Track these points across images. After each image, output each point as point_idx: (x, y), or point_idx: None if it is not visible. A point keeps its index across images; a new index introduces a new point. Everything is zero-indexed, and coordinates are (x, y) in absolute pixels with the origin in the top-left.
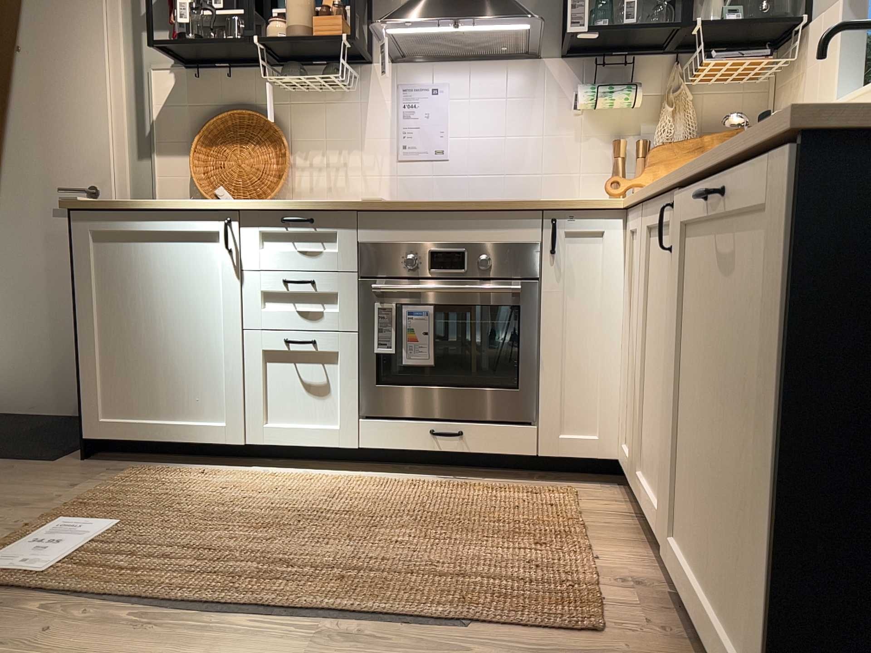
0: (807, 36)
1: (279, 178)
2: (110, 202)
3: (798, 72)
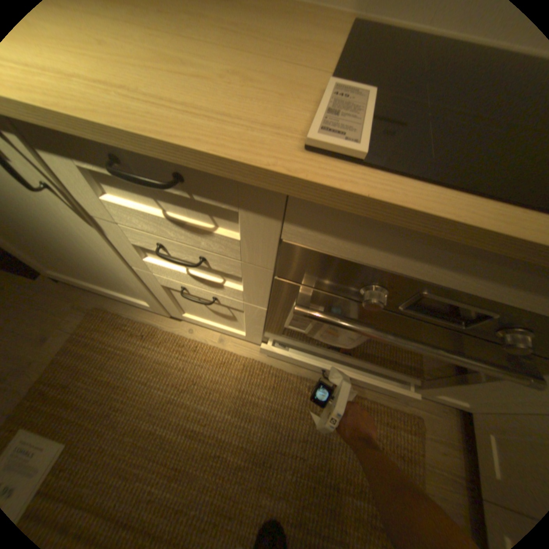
0: None
1: None
2: None
3: None
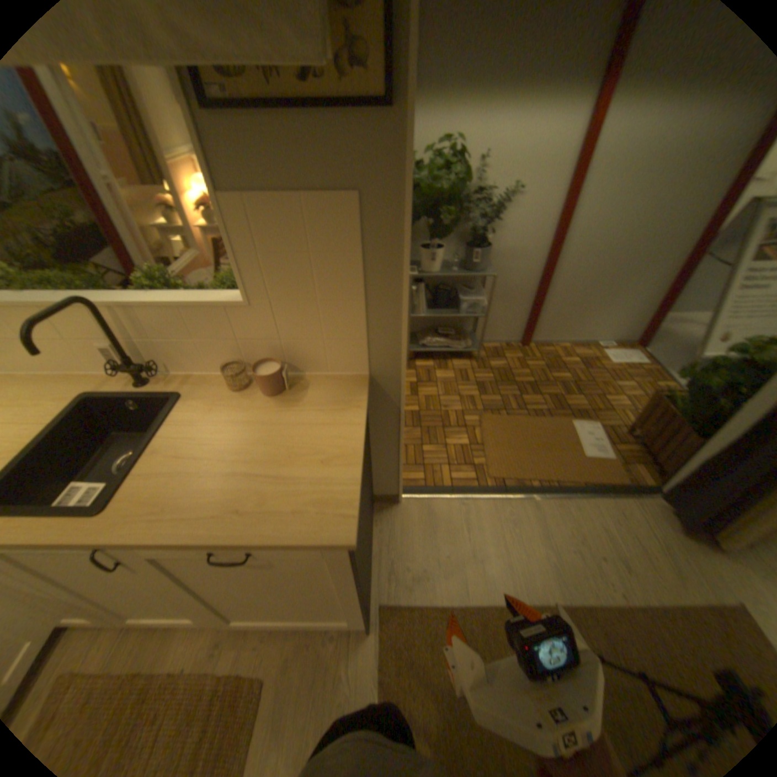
0: None
1: None
2: None
3: None
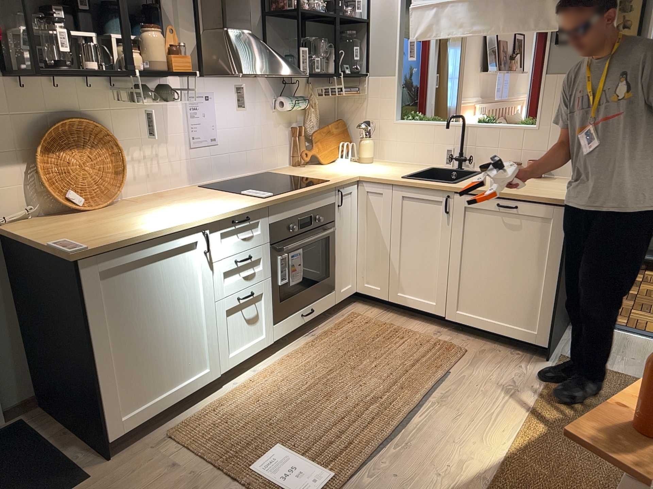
0: (371, 82)
1: (118, 175)
2: (116, 241)
3: (364, 97)
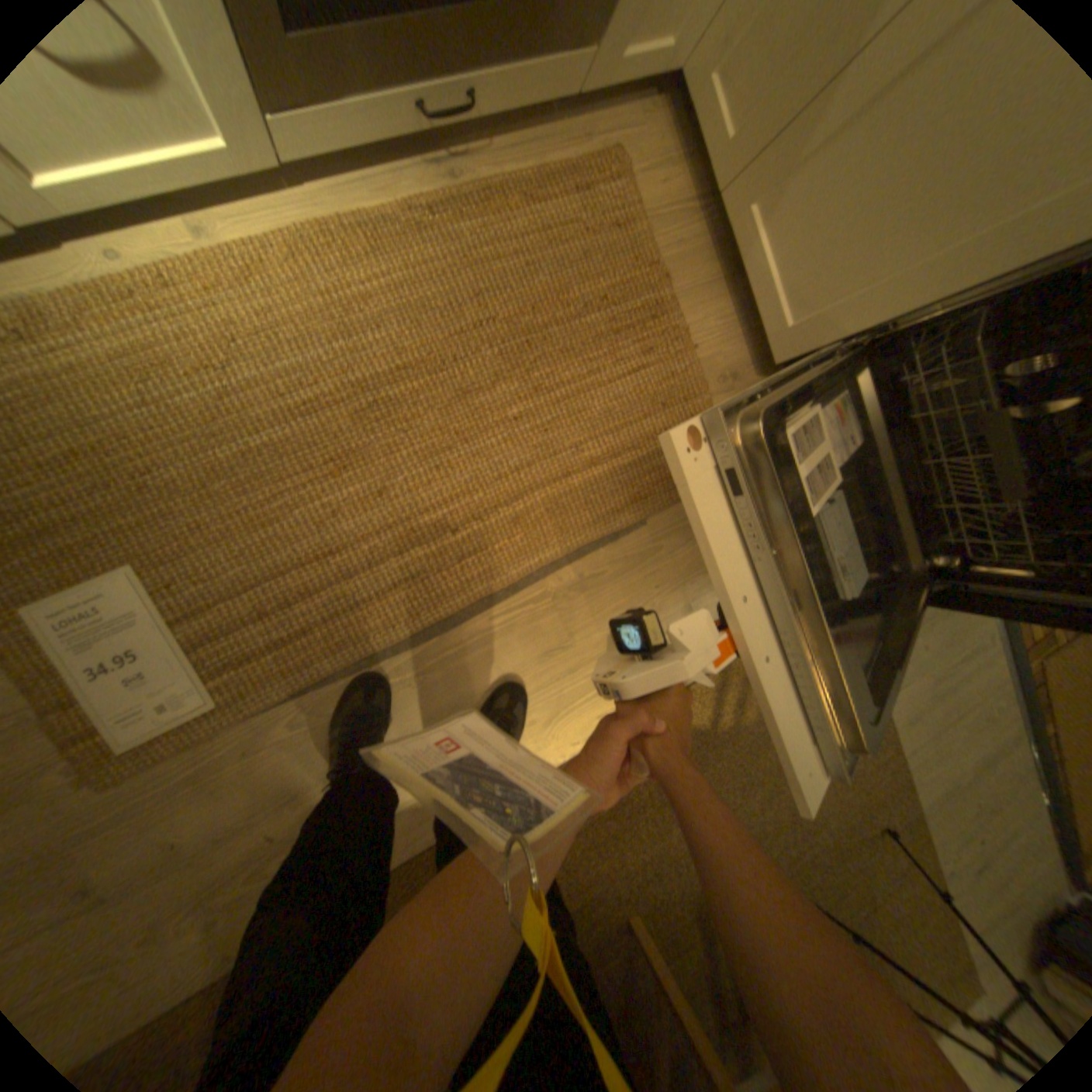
0: None
1: None
2: None
3: None
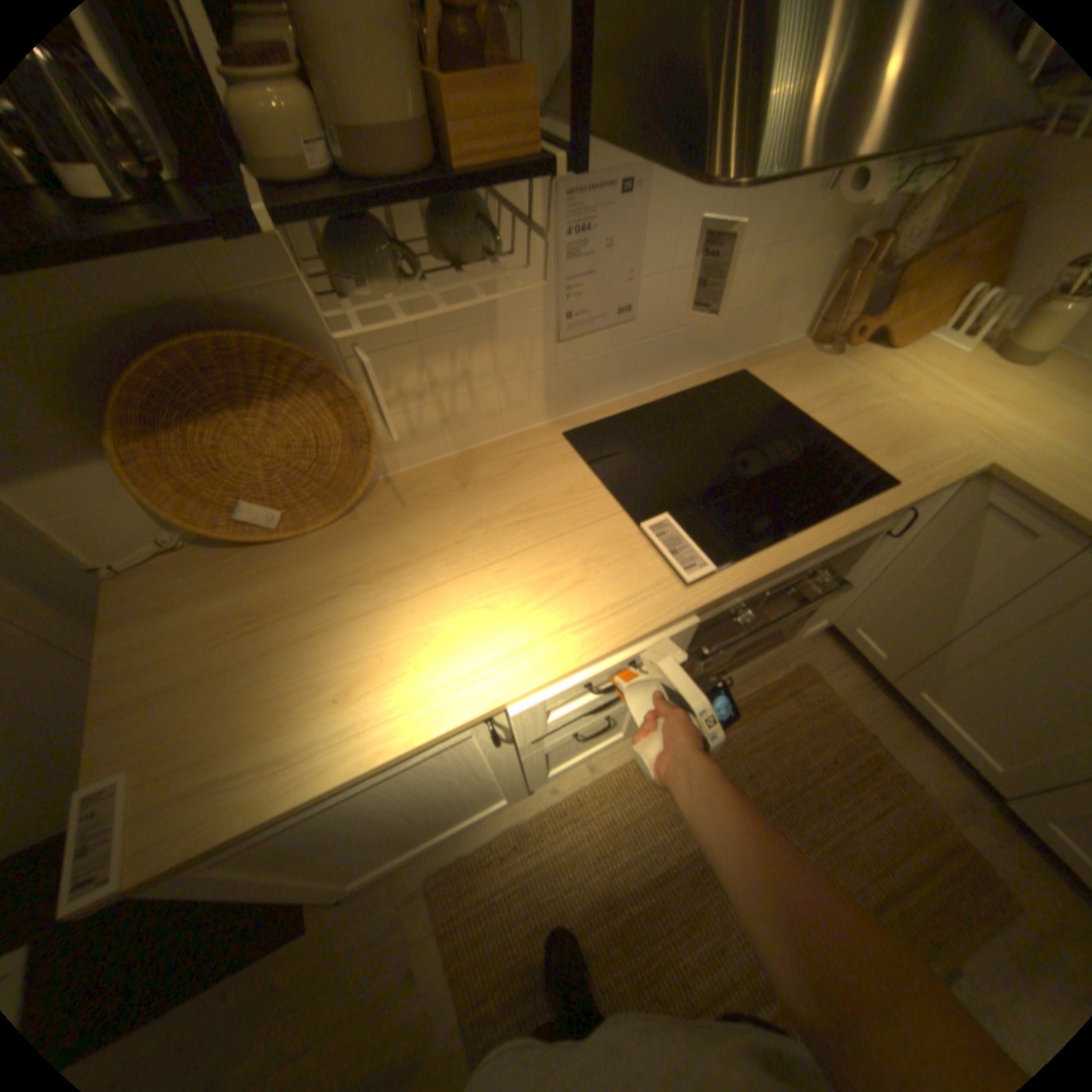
0: None
1: (360, 442)
2: (217, 837)
3: None
